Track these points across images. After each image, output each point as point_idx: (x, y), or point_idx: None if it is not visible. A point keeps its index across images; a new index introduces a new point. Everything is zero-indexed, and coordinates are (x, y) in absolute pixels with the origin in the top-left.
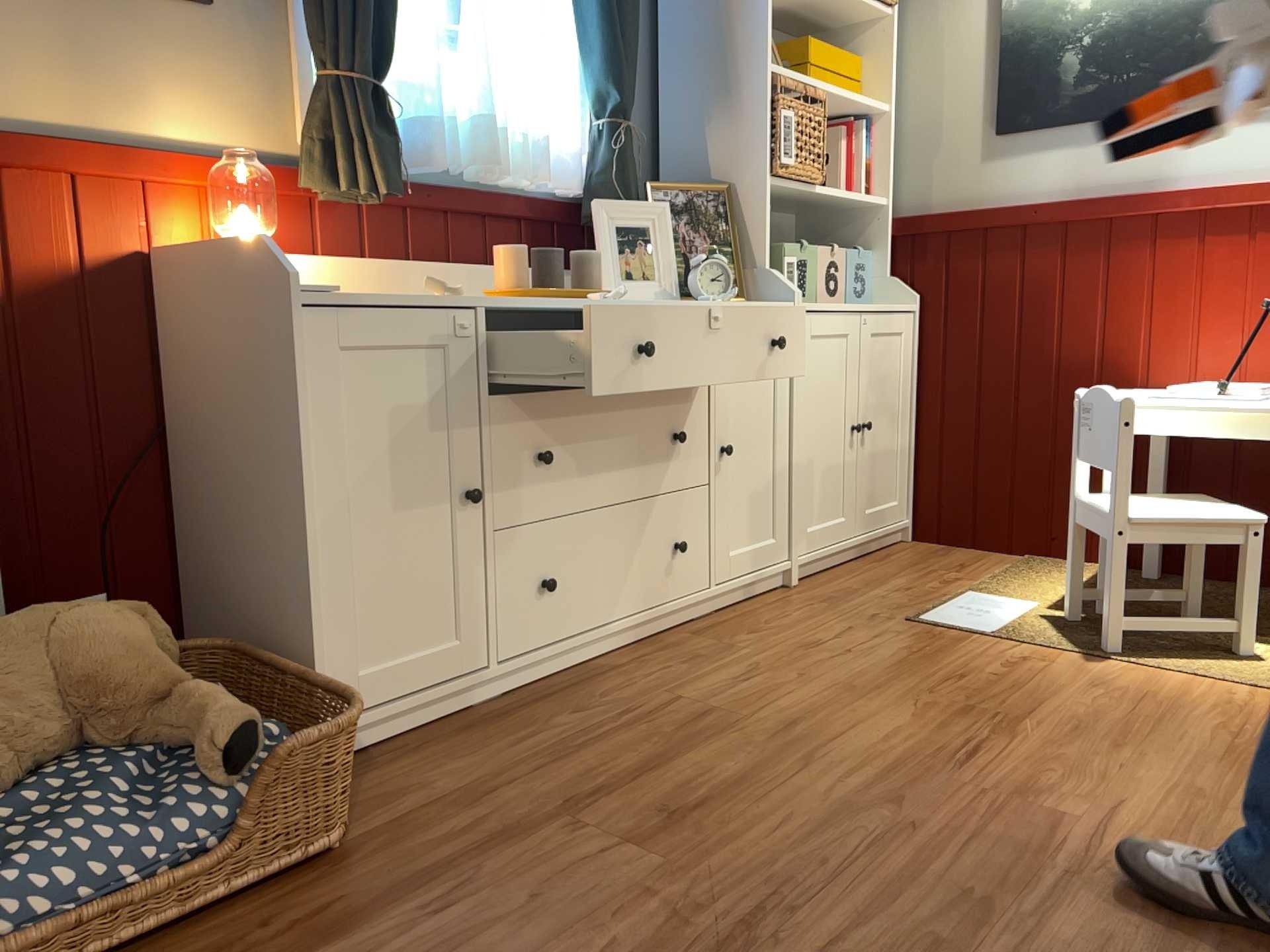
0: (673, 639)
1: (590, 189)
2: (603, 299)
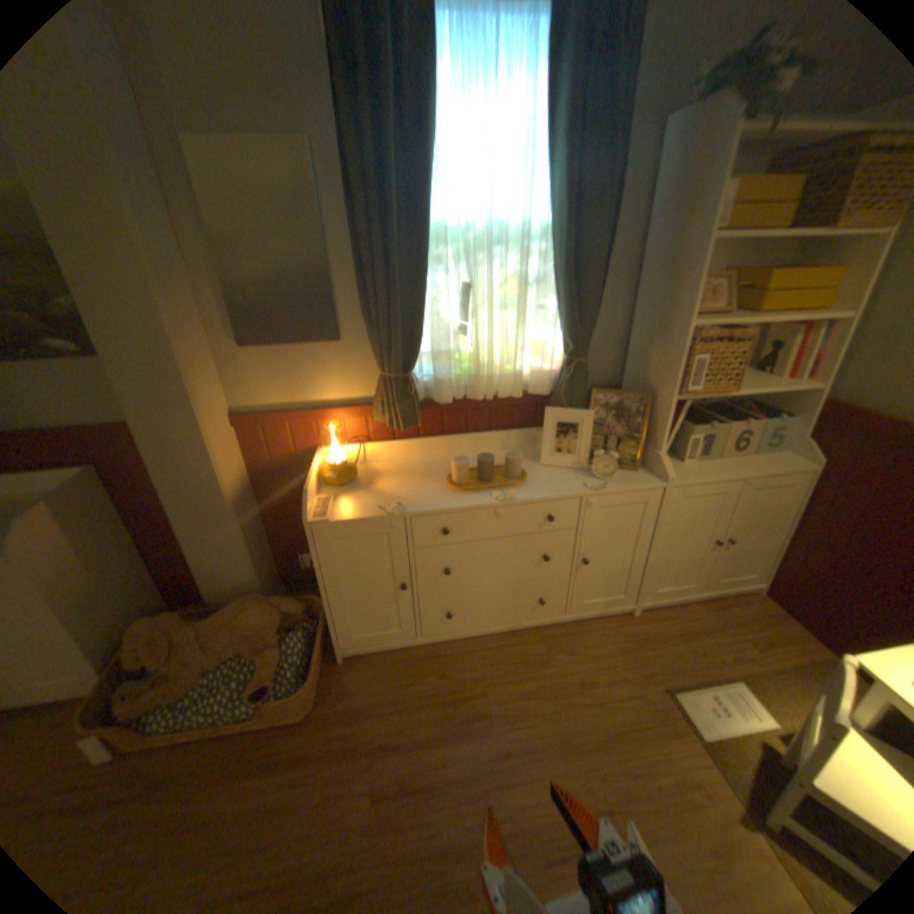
0: (530, 637)
1: (554, 392)
2: (496, 500)
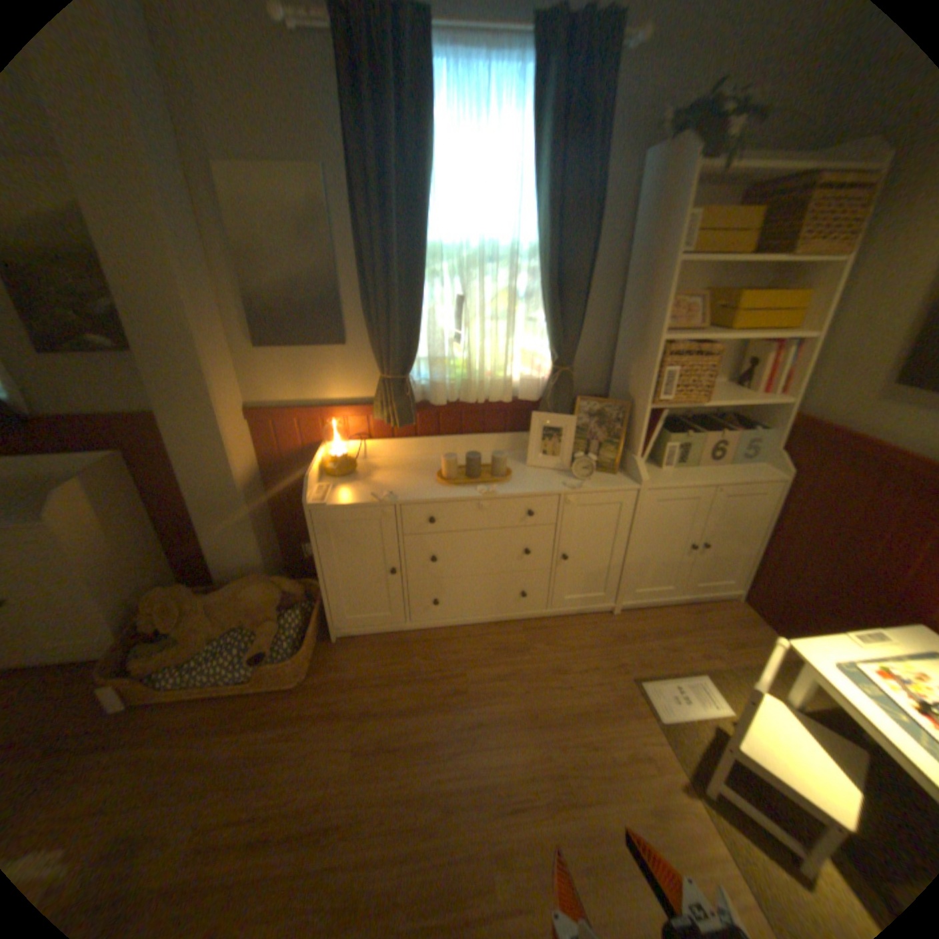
0: (513, 628)
1: (543, 399)
2: (480, 493)
